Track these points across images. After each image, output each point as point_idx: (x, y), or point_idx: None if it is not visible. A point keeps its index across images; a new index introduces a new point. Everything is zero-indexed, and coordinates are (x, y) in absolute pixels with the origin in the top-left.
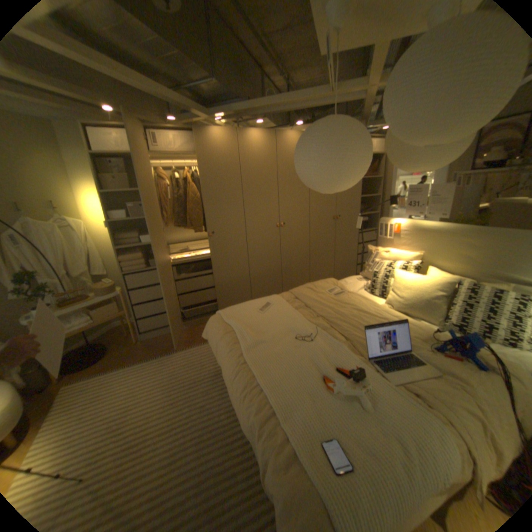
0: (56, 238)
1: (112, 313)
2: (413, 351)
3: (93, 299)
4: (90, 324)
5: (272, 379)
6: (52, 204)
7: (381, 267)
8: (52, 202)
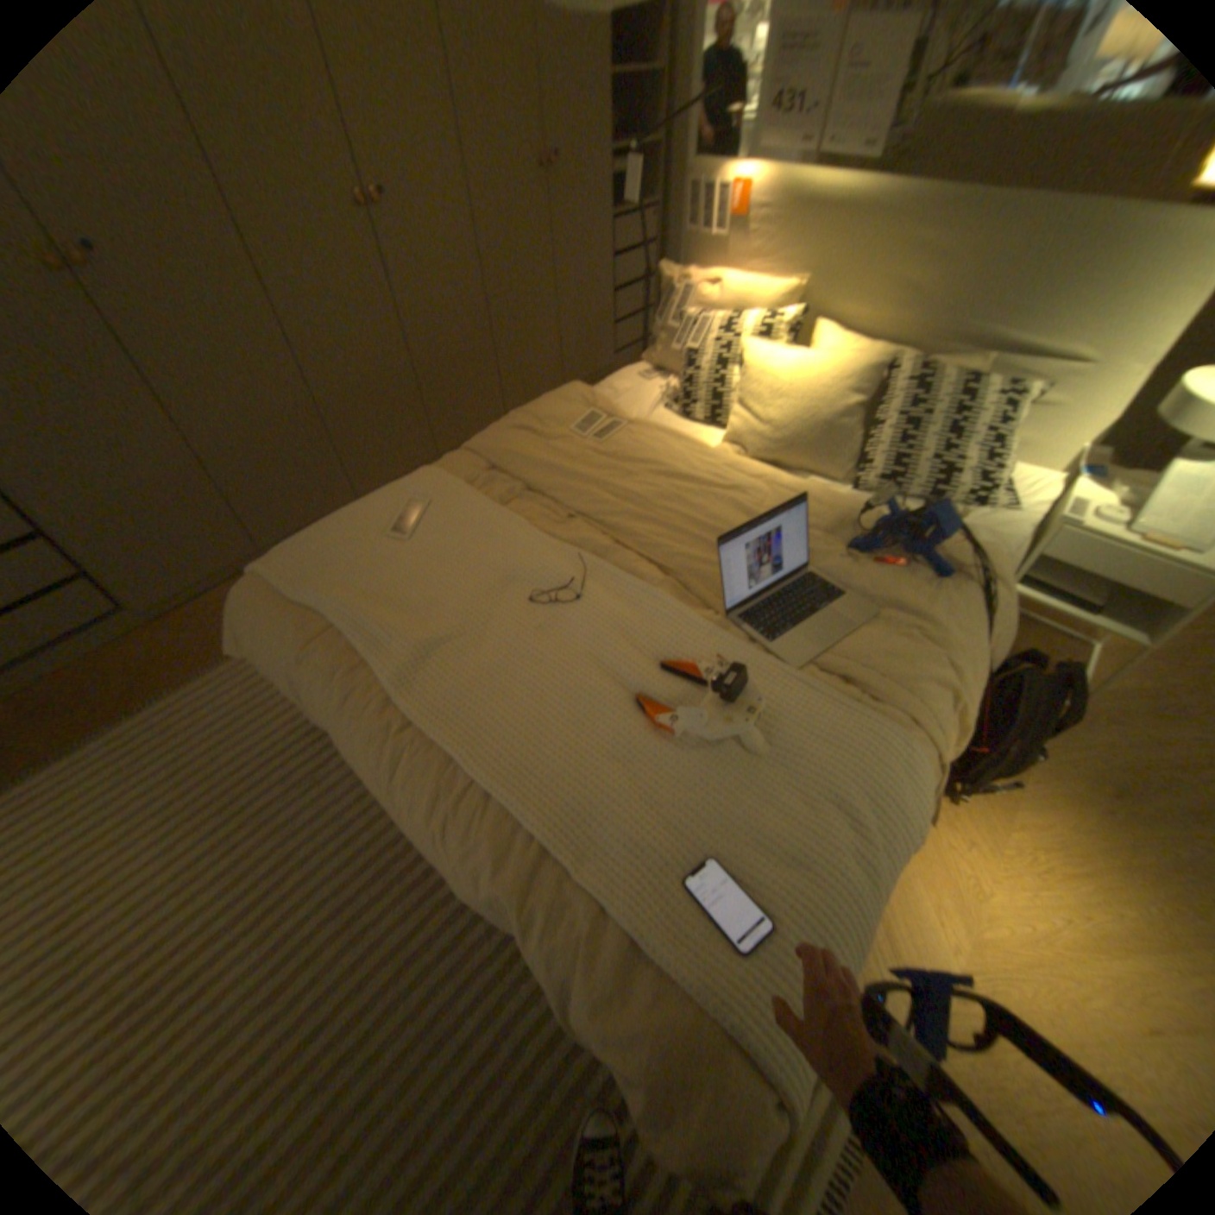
0: None
1: None
2: (812, 565)
3: None
4: None
5: (506, 752)
6: None
7: (703, 336)
8: None
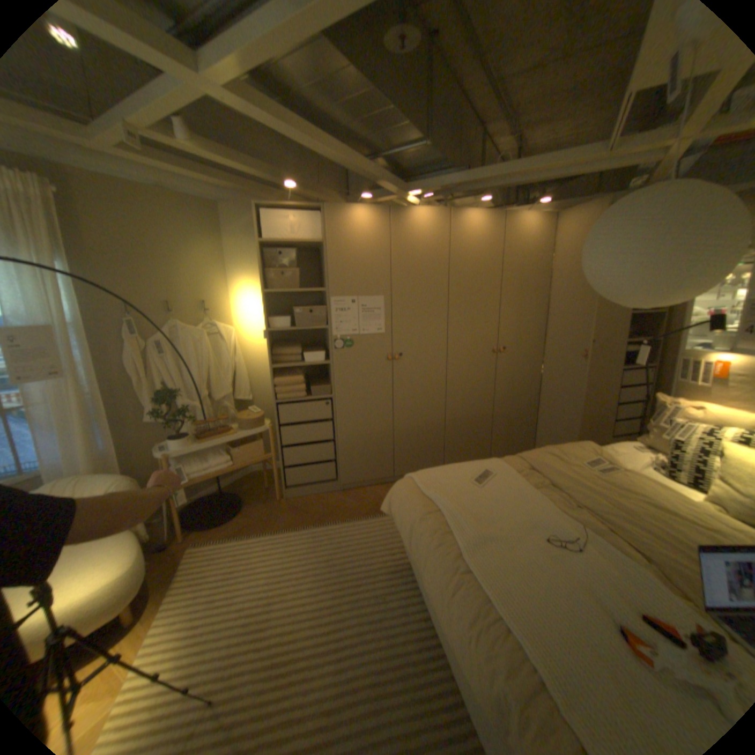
0: (203, 348)
1: (256, 455)
2: None
3: (237, 433)
4: (229, 466)
5: (525, 613)
6: (204, 305)
7: (691, 433)
8: (204, 302)
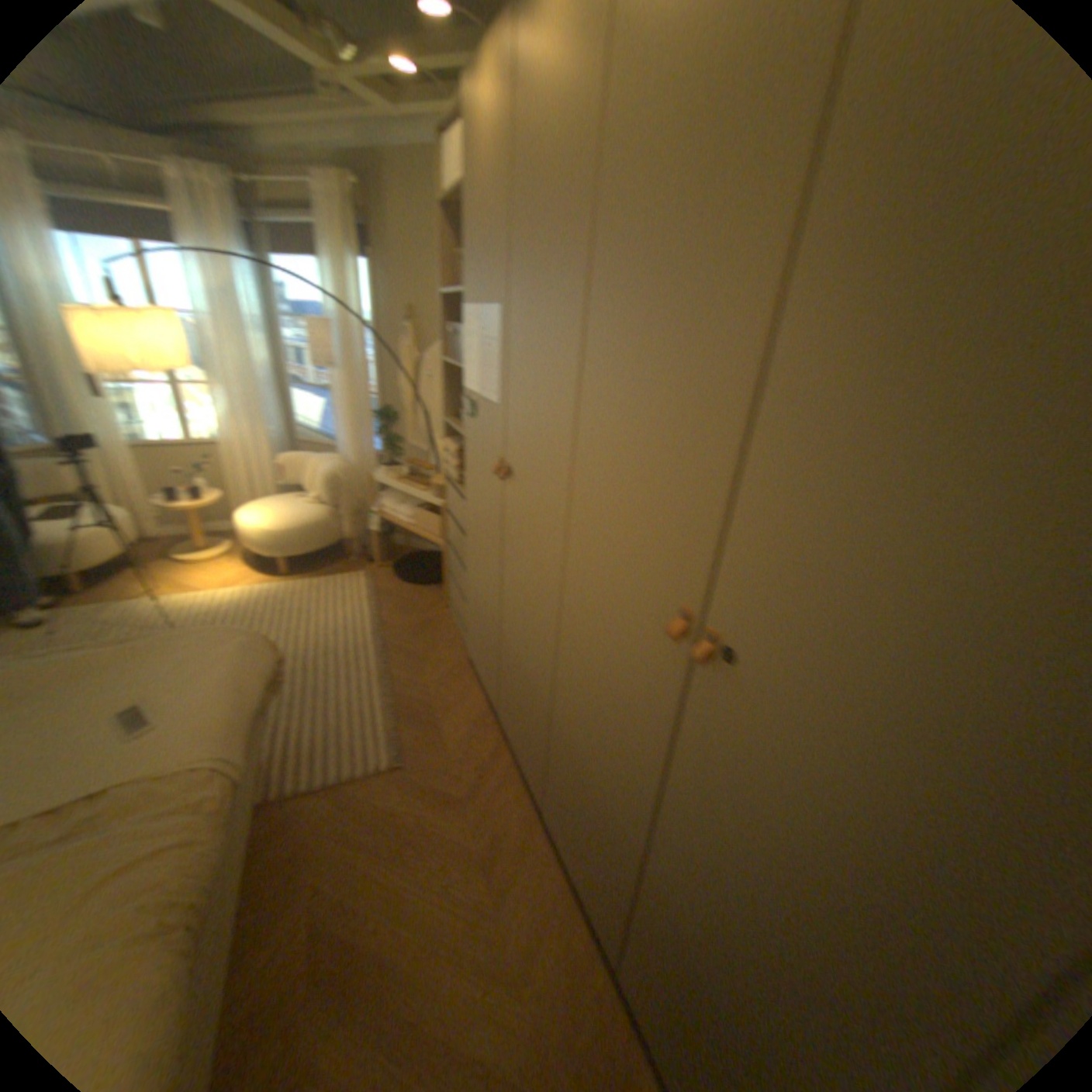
0: None
1: (431, 532)
2: None
3: (421, 492)
4: (408, 524)
5: None
6: None
7: None
8: None
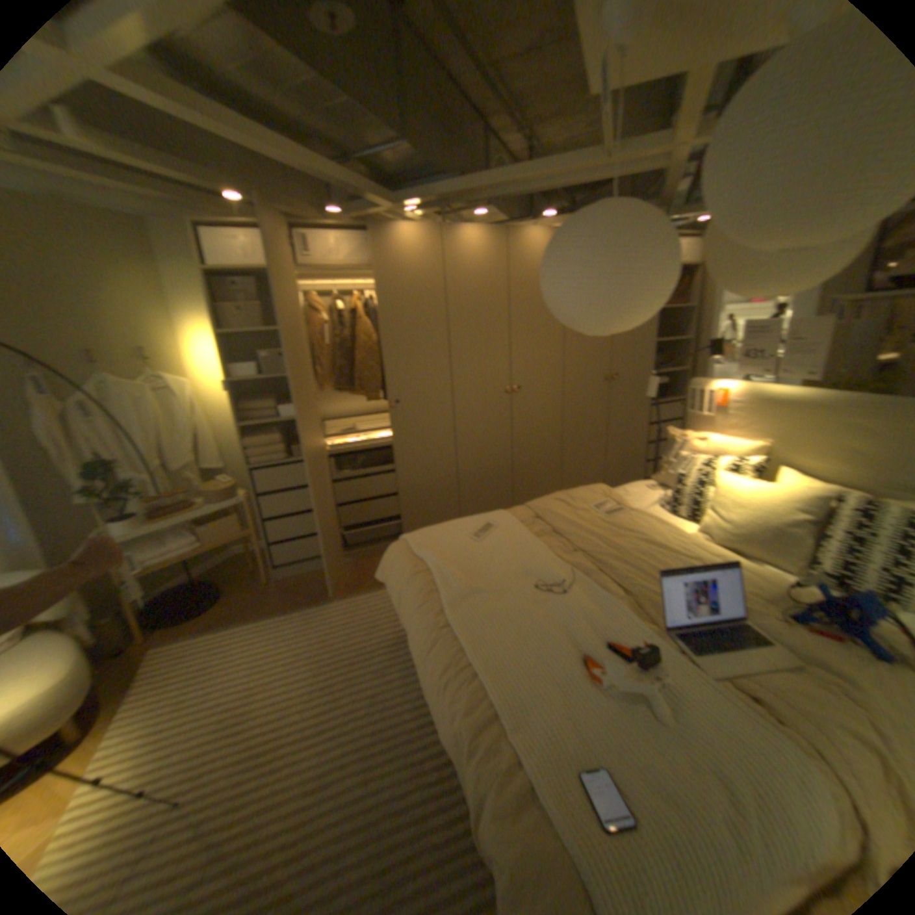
0: (144, 408)
1: (228, 533)
2: (750, 619)
3: (199, 509)
4: (193, 549)
5: (493, 657)
6: (139, 353)
7: (690, 466)
8: (139, 349)
